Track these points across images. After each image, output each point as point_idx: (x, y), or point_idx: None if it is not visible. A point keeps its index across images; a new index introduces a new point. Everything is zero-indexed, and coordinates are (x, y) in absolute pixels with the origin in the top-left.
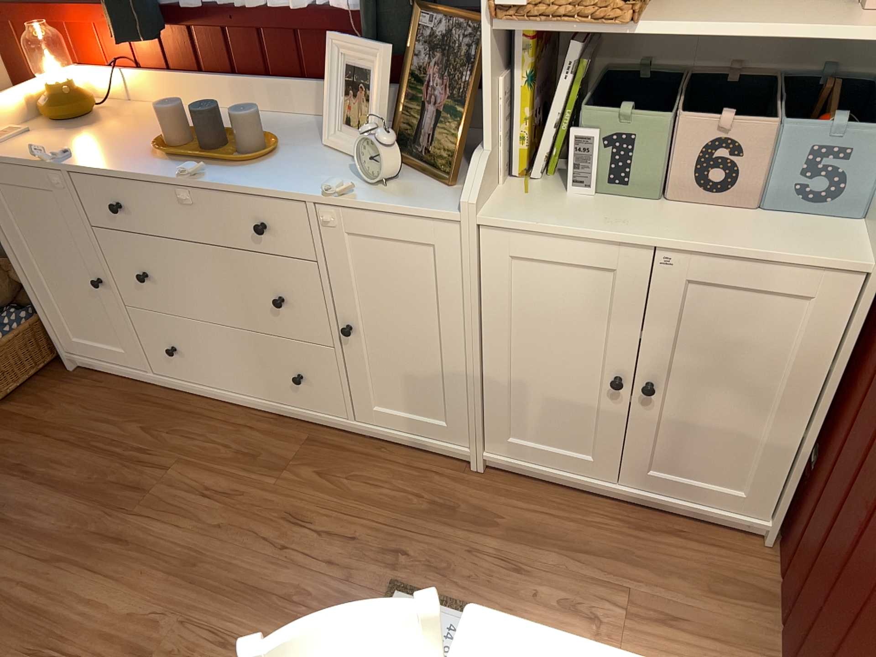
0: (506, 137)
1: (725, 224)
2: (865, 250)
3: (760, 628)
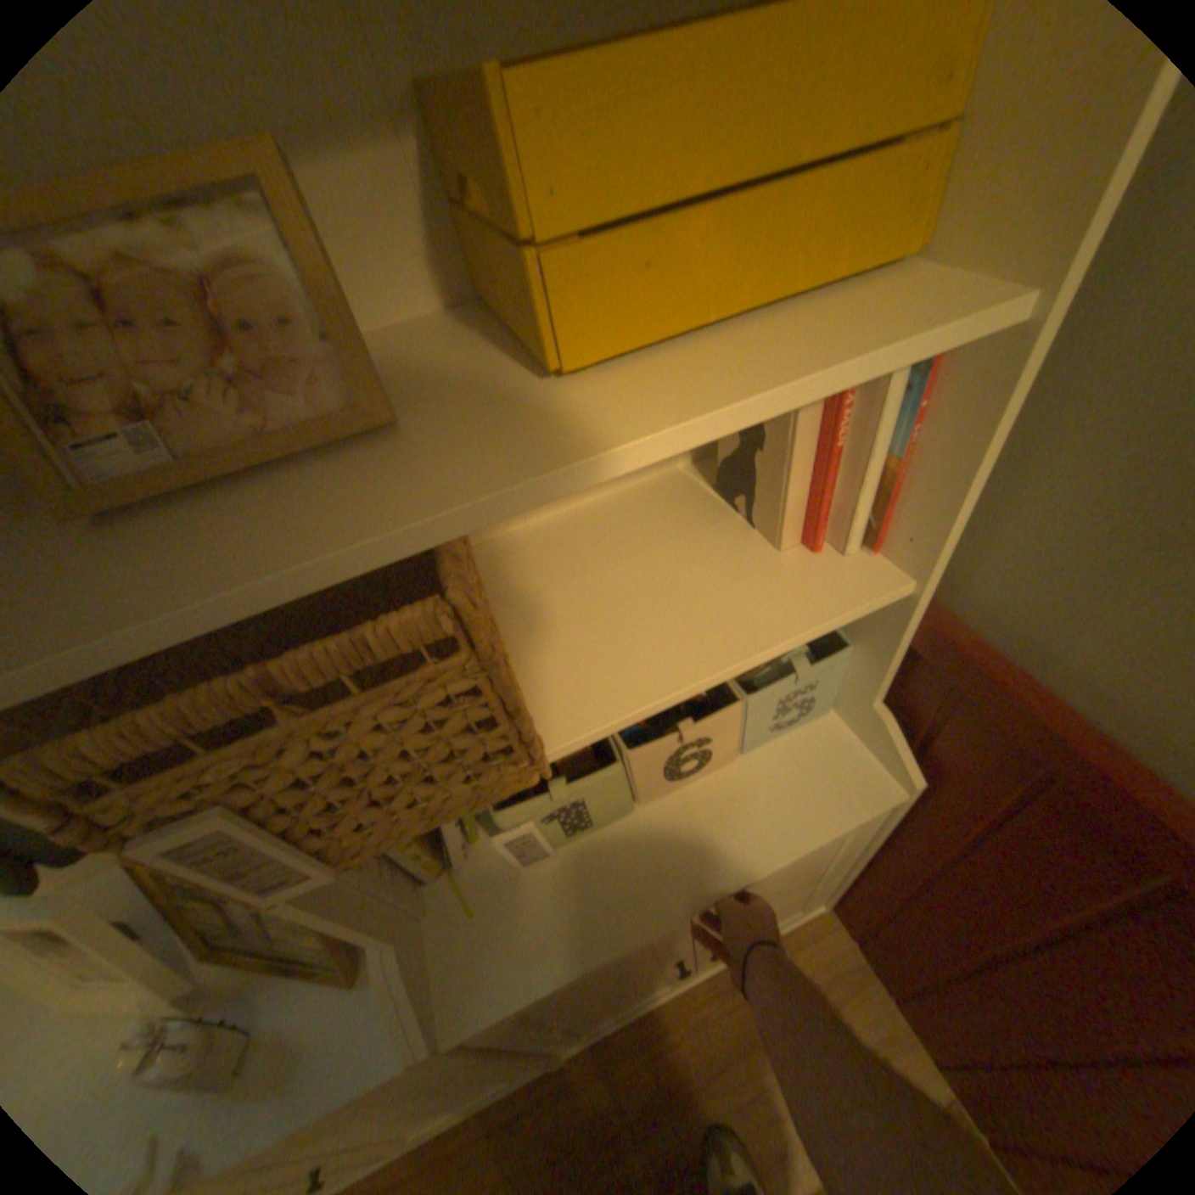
0: (405, 919)
1: (732, 818)
2: (882, 777)
3: (884, 1025)
